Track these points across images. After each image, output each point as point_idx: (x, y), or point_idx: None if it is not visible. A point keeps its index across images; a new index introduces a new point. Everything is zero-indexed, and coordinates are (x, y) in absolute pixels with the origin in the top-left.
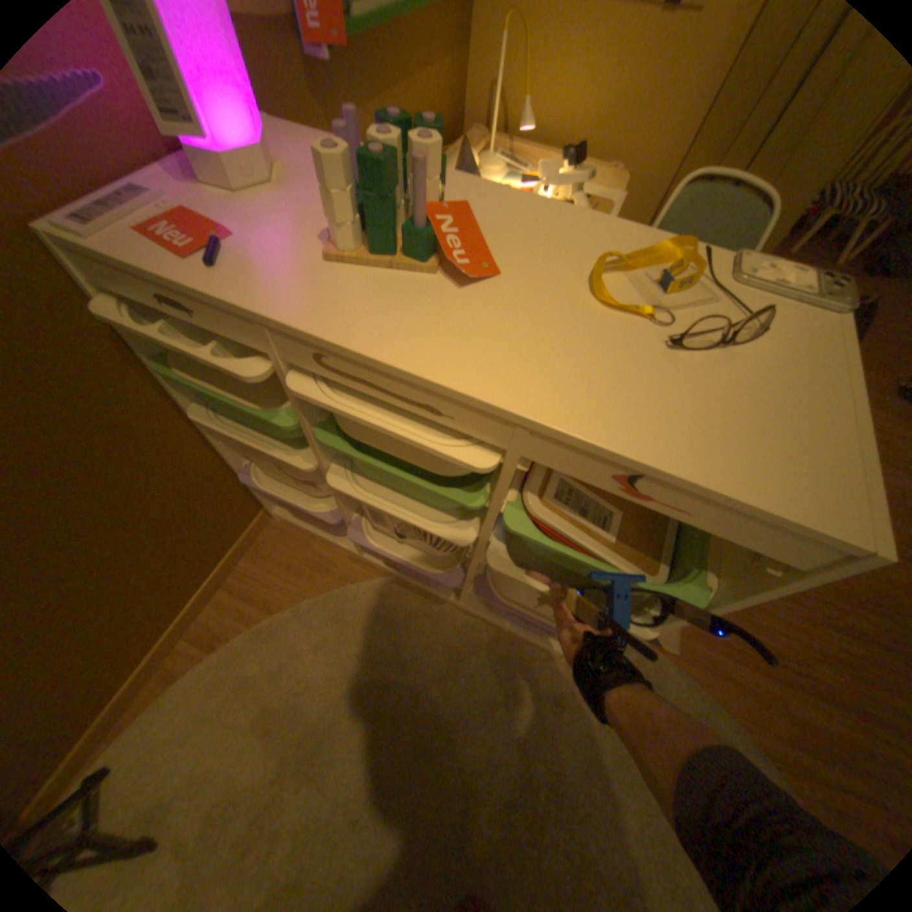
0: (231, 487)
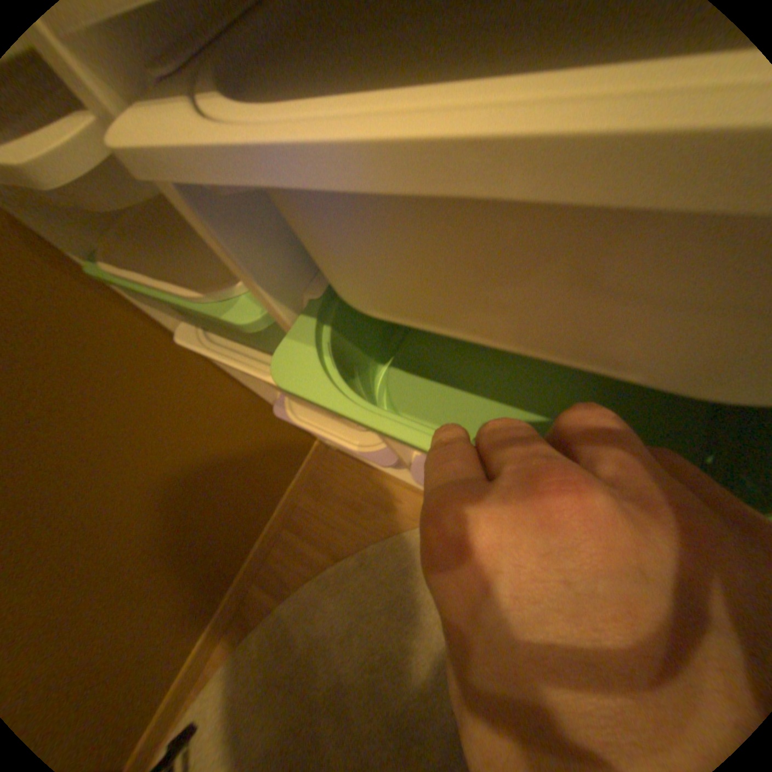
0: (273, 423)
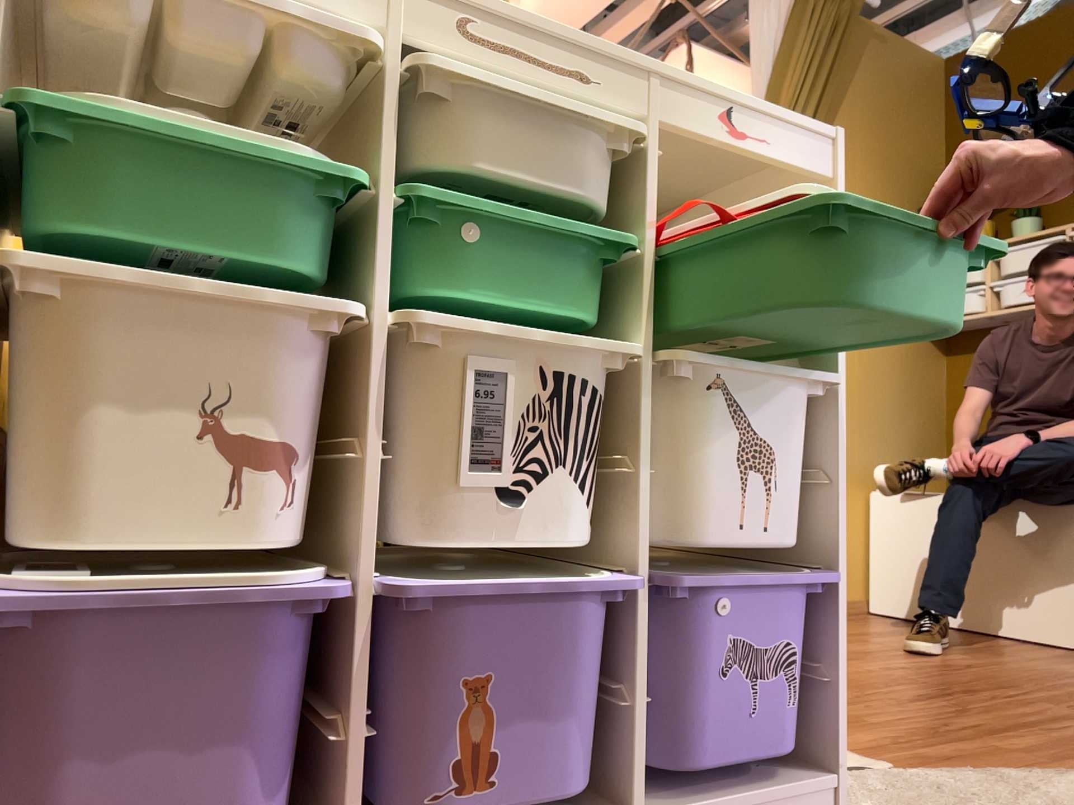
0: None
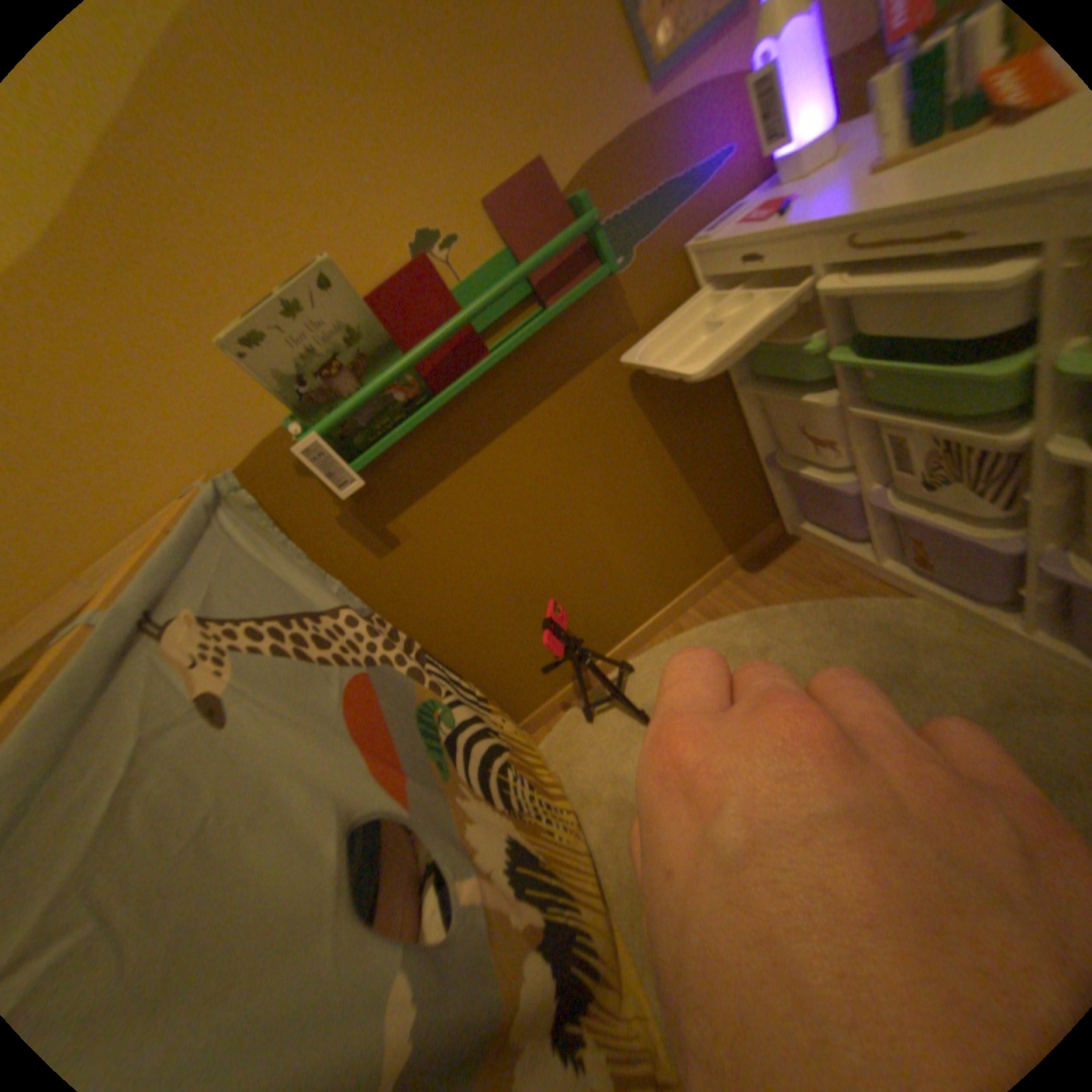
0: (753, 478)
